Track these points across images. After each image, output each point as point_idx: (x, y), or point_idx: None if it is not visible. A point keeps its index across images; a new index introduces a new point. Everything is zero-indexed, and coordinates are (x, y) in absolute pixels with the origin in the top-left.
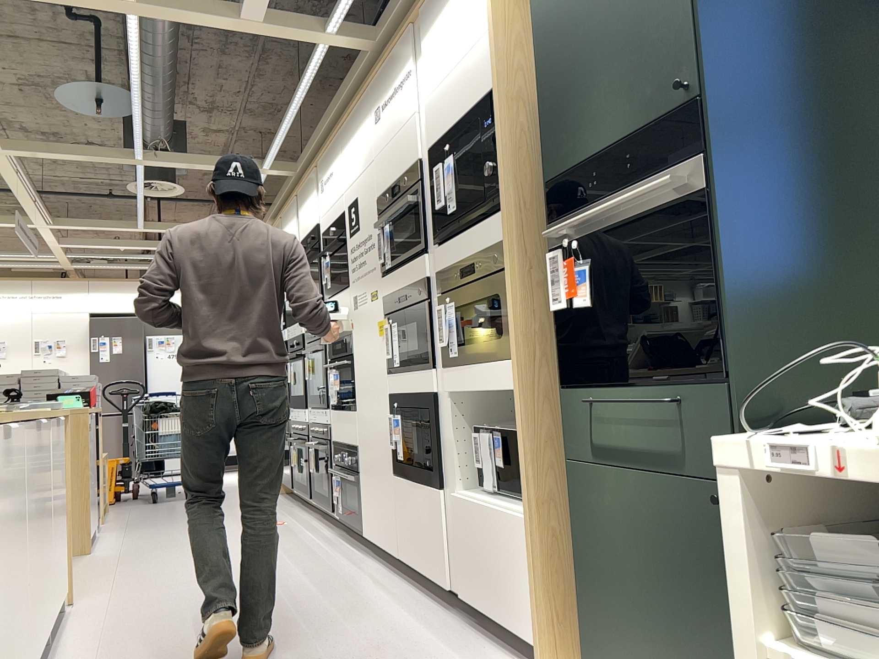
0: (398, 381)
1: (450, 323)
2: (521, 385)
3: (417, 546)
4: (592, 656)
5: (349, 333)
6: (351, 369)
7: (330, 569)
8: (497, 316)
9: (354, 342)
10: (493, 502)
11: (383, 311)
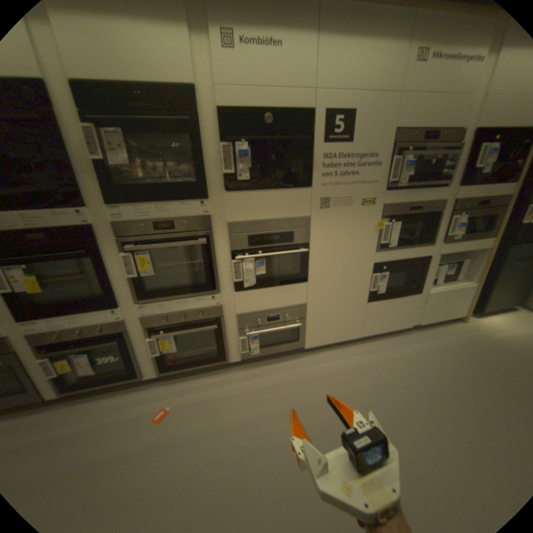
0: (390, 254)
1: (464, 225)
2: (494, 246)
3: (386, 324)
4: (484, 308)
5: (304, 227)
6: (303, 254)
7: (336, 373)
8: (490, 223)
9: (314, 234)
10: (448, 287)
11: (381, 214)
